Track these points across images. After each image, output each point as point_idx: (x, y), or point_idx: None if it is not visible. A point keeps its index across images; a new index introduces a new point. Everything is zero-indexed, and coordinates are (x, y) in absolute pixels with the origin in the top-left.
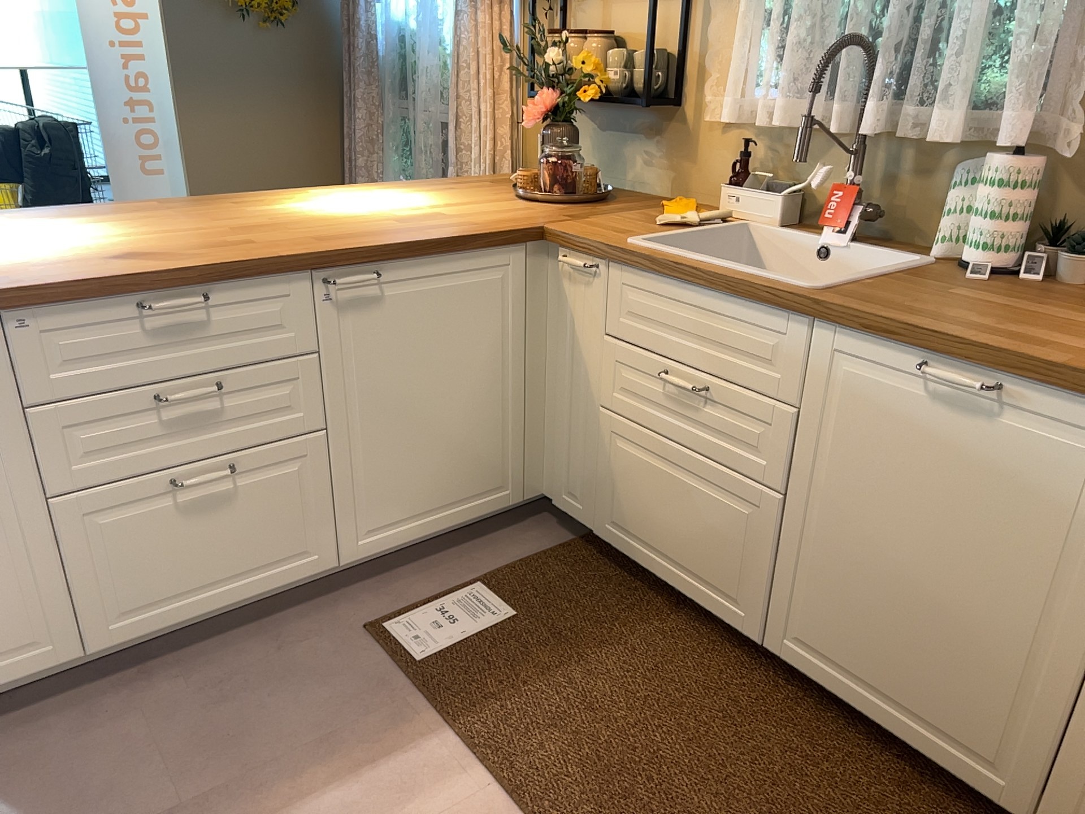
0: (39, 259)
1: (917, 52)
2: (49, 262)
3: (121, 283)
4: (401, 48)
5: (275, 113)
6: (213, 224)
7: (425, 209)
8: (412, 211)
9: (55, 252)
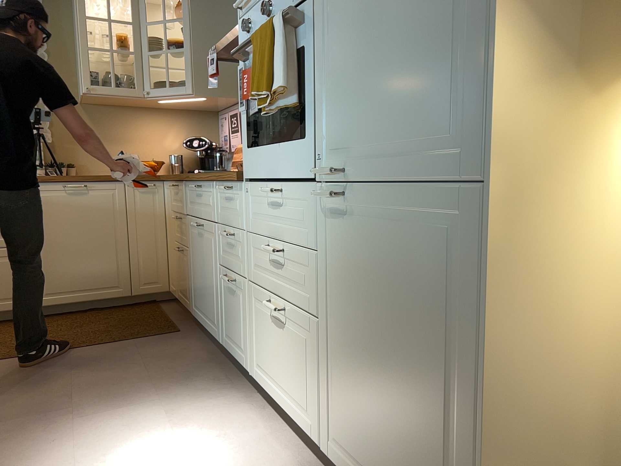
0: None
1: None
2: None
3: None
4: None
5: None
6: None
7: None
8: None
9: None
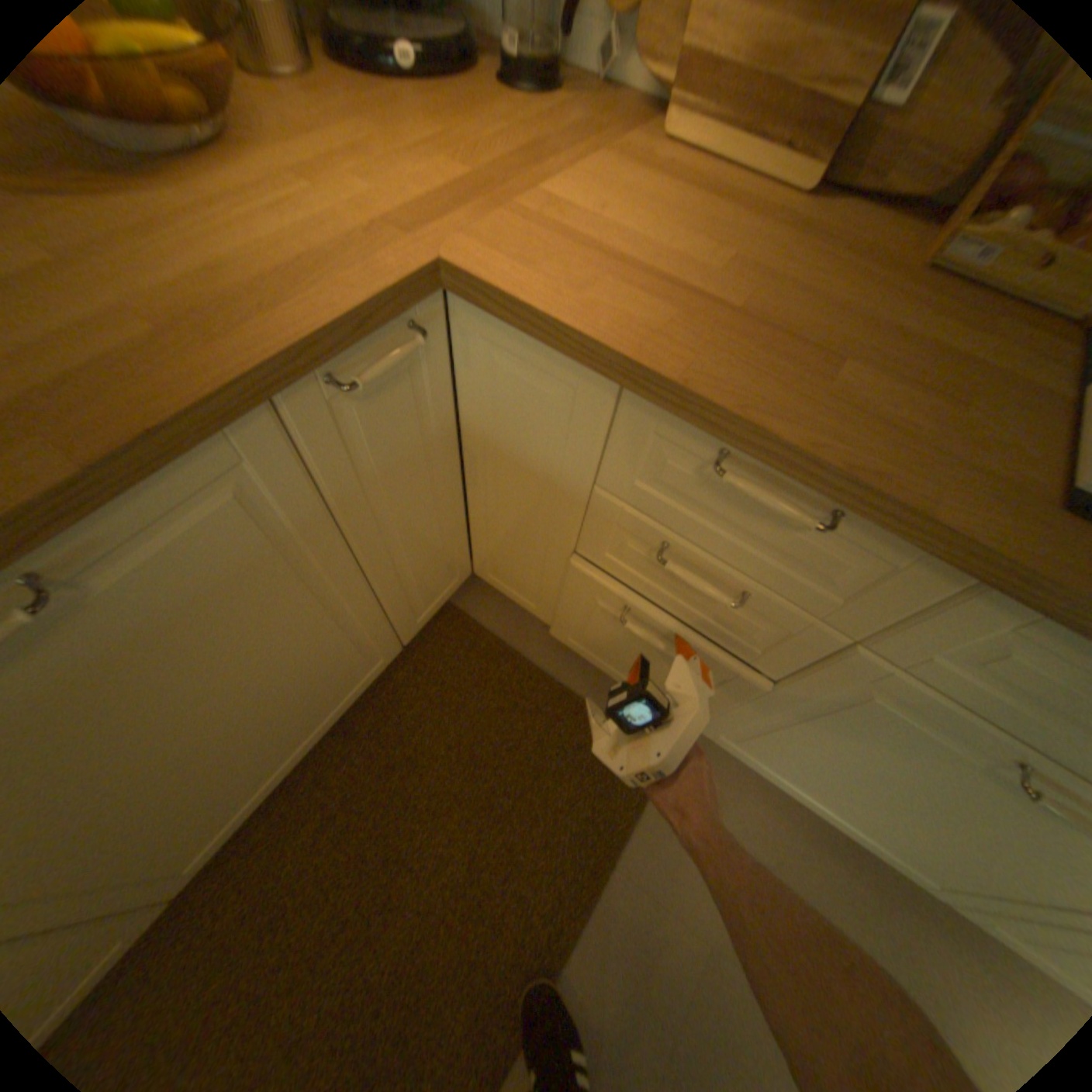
0: None
1: None
2: None
3: None
4: None
5: None
6: None
7: None
8: None
9: None
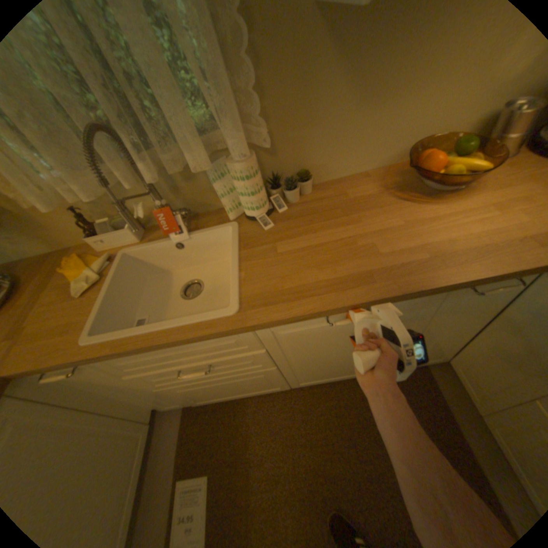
0: None
1: (139, 112)
2: None
3: None
4: None
5: None
6: None
7: None
8: None
9: None
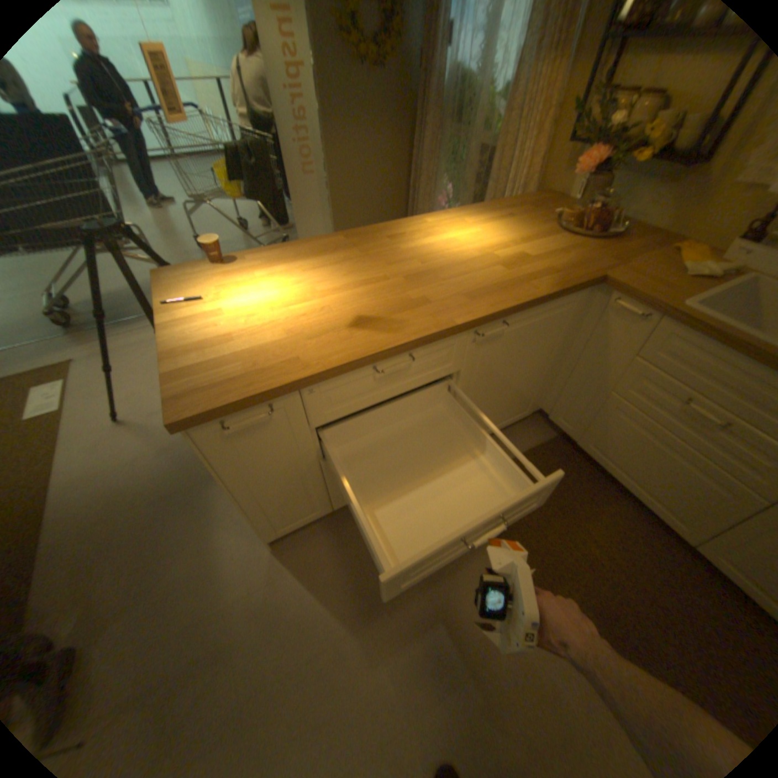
0: (304, 325)
1: None
2: (313, 332)
3: (366, 359)
4: (459, 82)
5: (374, 131)
6: (388, 270)
7: (511, 246)
8: (505, 249)
9: (309, 313)
